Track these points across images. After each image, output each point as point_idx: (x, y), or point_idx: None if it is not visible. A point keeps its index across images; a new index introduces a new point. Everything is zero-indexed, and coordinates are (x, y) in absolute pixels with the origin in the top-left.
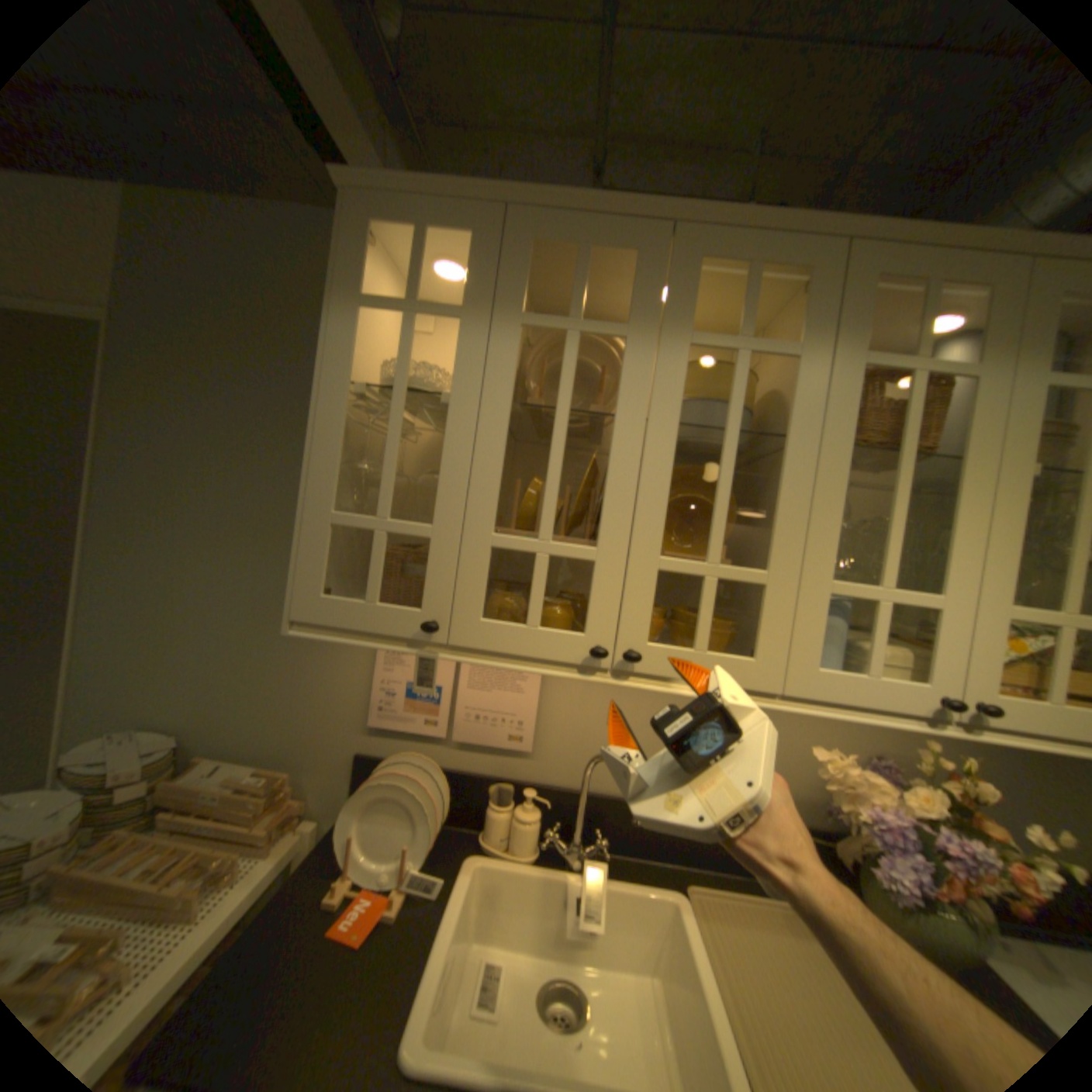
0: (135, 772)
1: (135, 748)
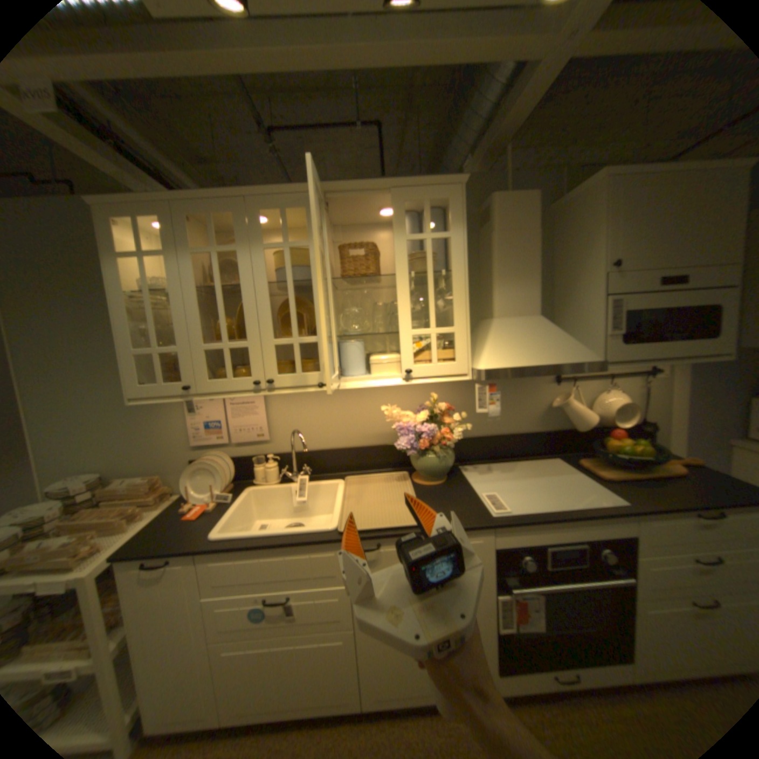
0: (84, 489)
1: (81, 481)
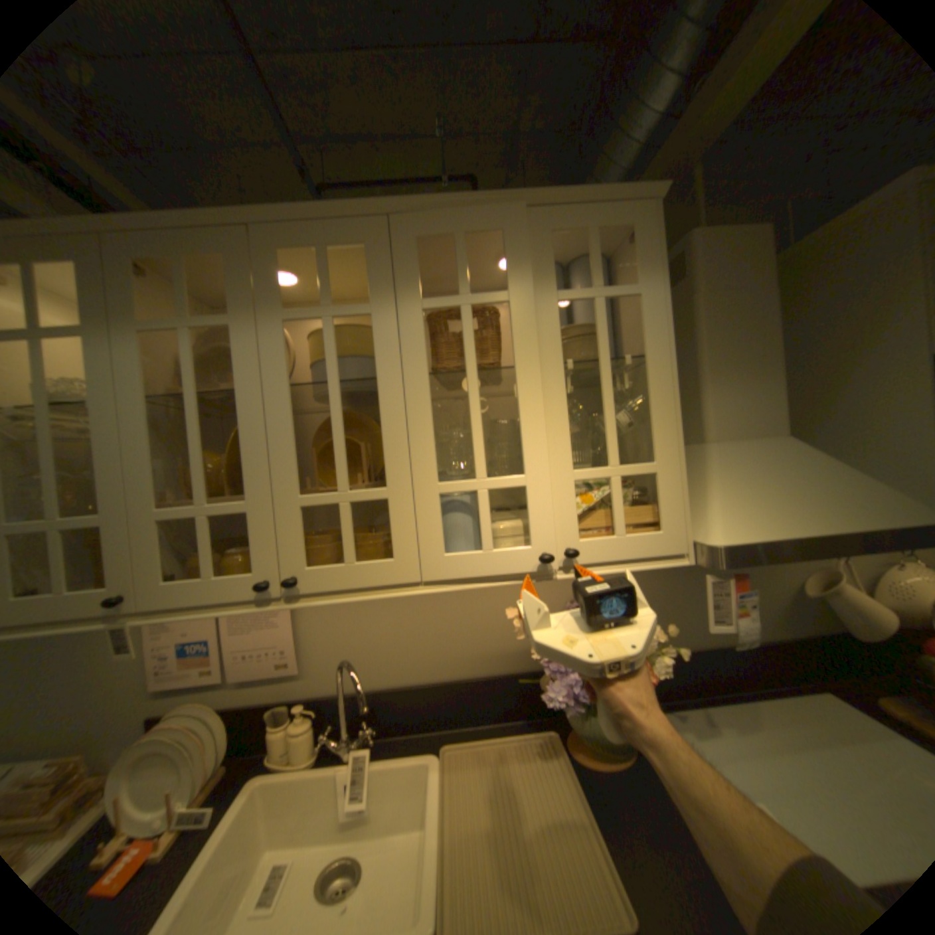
0: None
1: None
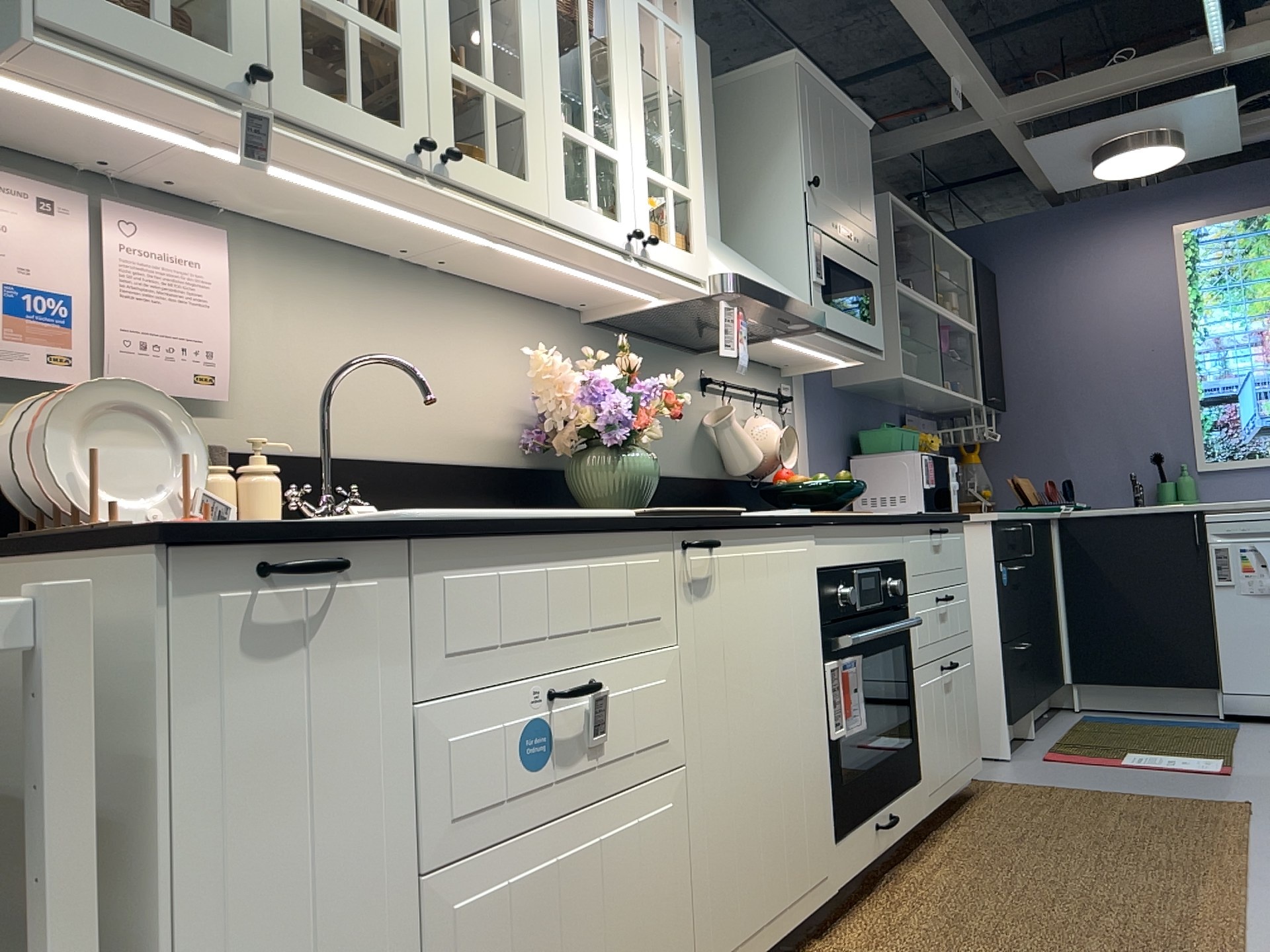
0: None
1: None
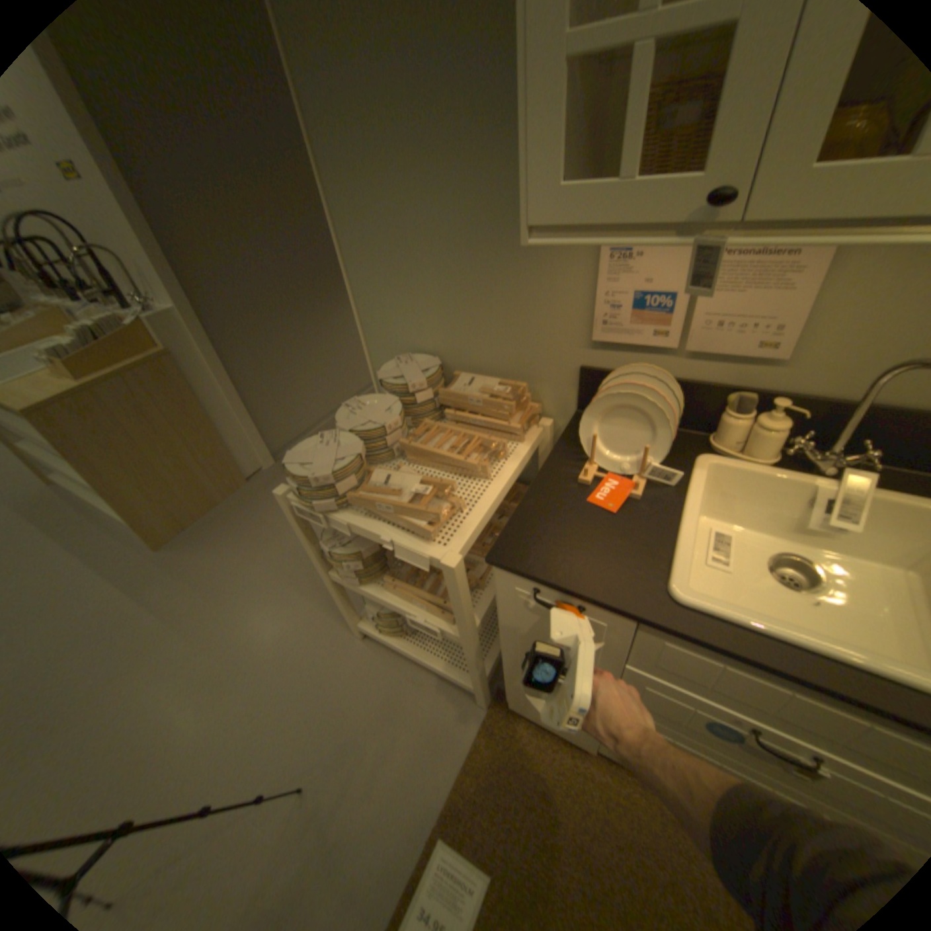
0: (422, 384)
1: (415, 366)
